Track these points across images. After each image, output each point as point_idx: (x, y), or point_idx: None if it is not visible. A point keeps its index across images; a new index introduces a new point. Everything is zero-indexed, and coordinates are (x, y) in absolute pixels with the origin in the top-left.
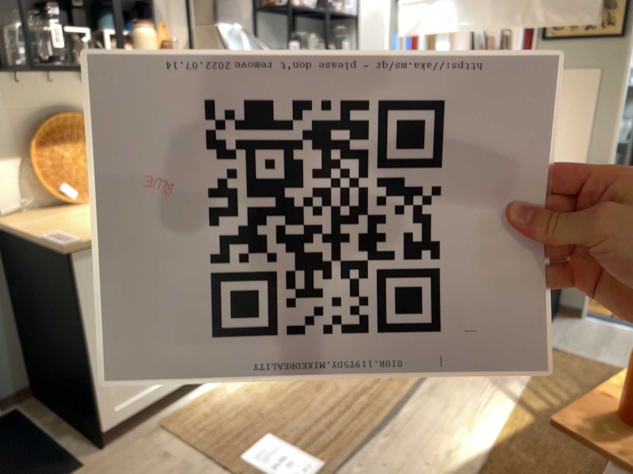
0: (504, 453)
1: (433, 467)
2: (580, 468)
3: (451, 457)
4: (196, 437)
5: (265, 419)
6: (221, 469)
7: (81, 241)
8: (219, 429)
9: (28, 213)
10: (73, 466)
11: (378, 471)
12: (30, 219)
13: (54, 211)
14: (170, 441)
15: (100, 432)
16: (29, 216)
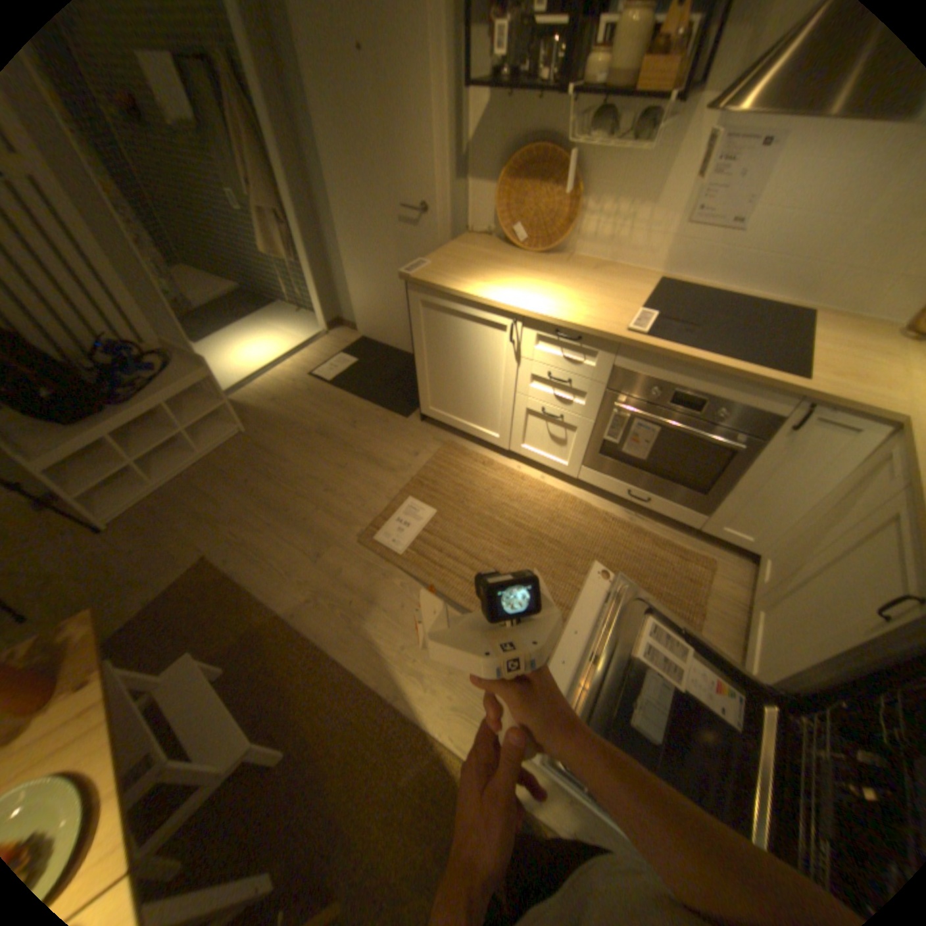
0: (418, 745)
1: (400, 653)
2: (379, 846)
3: (413, 675)
4: (432, 465)
5: (456, 505)
6: (402, 488)
7: (410, 277)
8: (442, 476)
9: (486, 238)
10: (406, 413)
11: (396, 600)
12: (470, 244)
13: (498, 245)
14: (430, 452)
15: (420, 411)
16: (478, 242)
